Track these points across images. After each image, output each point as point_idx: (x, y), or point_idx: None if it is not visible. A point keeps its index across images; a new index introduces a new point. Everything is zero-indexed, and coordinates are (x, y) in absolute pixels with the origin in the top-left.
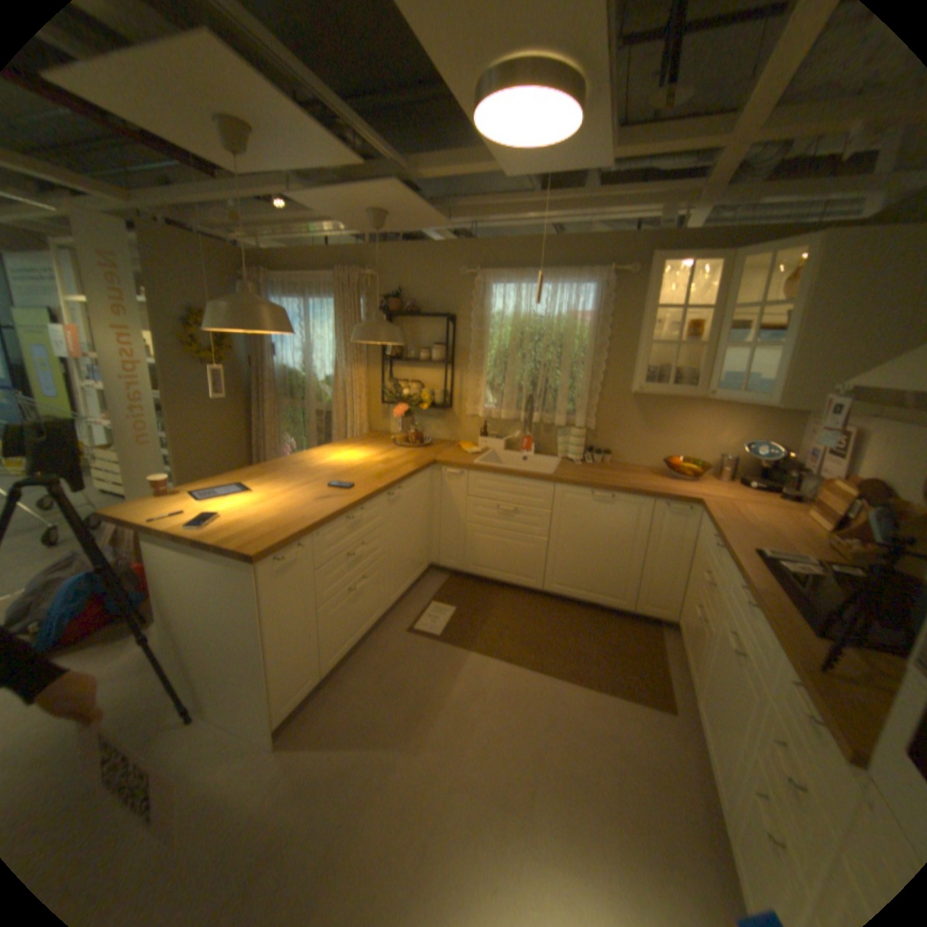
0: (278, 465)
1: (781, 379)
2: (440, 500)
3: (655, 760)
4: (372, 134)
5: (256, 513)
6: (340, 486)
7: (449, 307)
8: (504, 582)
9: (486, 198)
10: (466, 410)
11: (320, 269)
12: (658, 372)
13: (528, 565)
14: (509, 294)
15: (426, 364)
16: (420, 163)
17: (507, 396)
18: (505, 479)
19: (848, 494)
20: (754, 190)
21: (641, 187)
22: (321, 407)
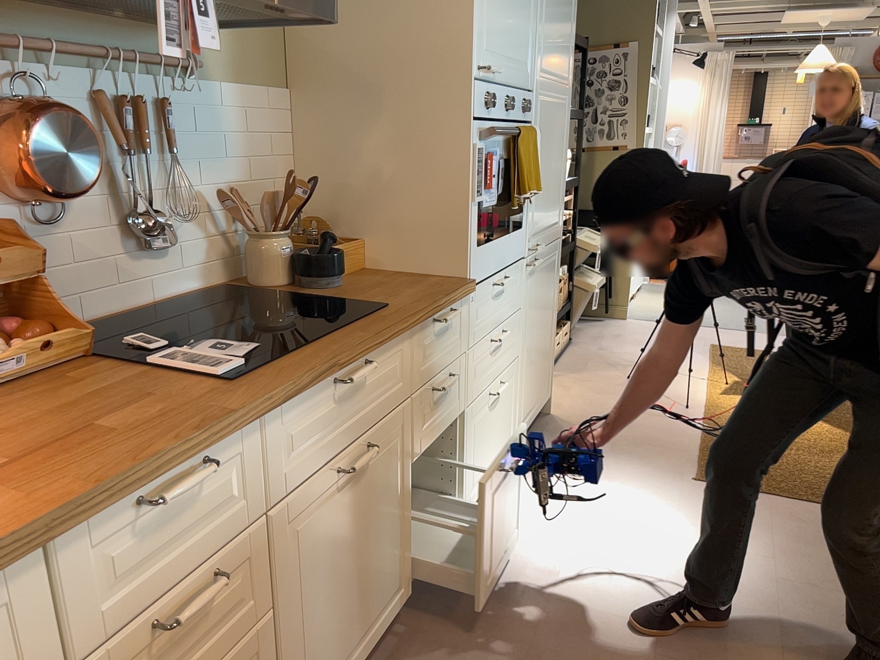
0: None
1: None
2: None
3: None
4: None
5: None
6: None
7: None
8: None
9: None
10: None
11: None
12: None
13: None
14: None
15: None
16: None
17: None
18: None
19: None
20: None
21: None
22: None
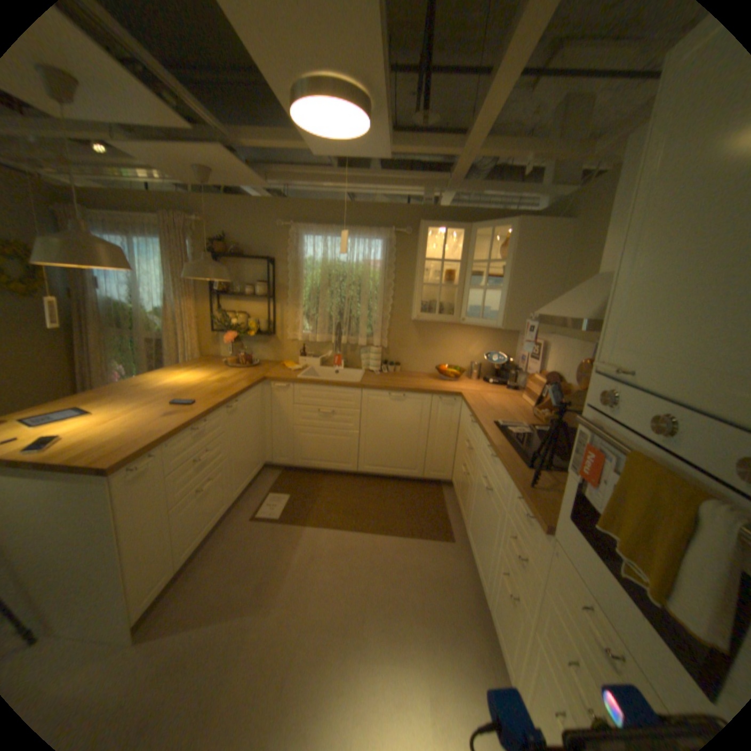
0: (113, 389)
1: (501, 311)
2: (270, 410)
3: (442, 575)
4: (197, 106)
5: (100, 433)
6: (181, 403)
7: (268, 252)
8: (327, 469)
9: (295, 168)
10: (287, 336)
11: (143, 211)
12: (427, 306)
13: (344, 454)
14: (317, 244)
15: (250, 298)
16: (239, 134)
17: (320, 324)
18: (323, 388)
19: (541, 382)
20: (478, 185)
21: (409, 175)
22: (150, 336)
